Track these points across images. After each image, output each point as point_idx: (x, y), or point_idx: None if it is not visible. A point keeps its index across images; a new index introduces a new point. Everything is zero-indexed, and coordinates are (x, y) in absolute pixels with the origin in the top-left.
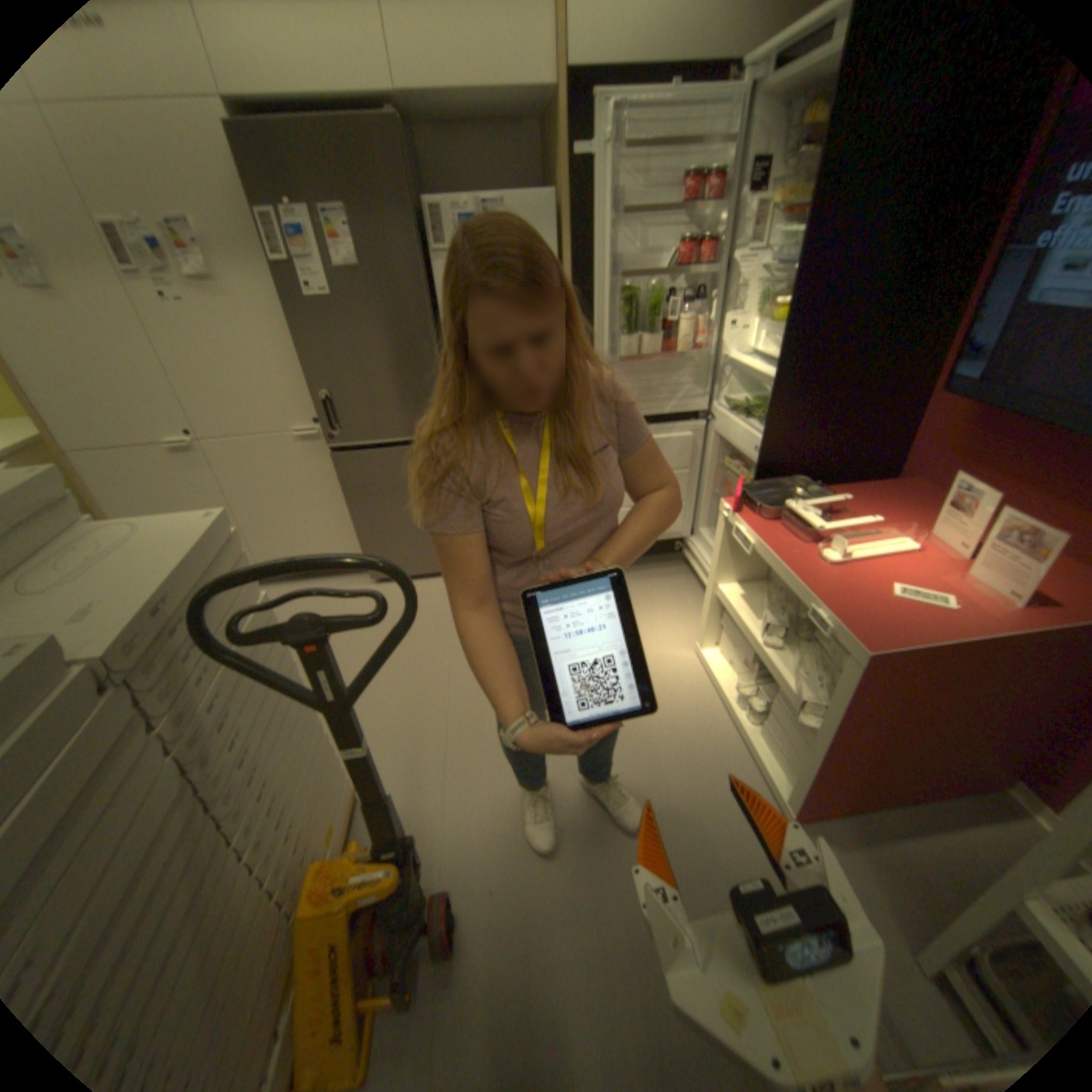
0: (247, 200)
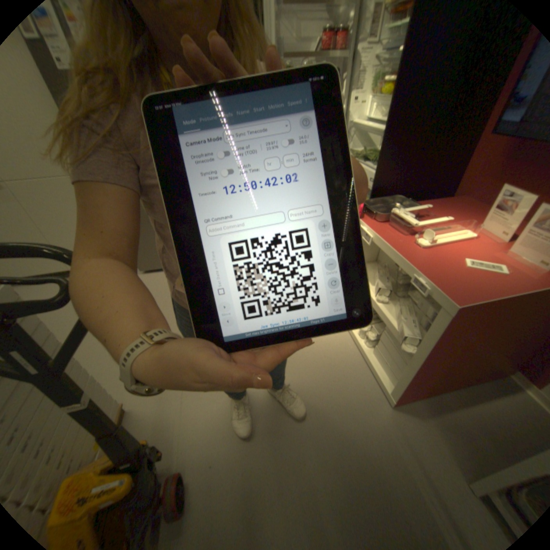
0: None
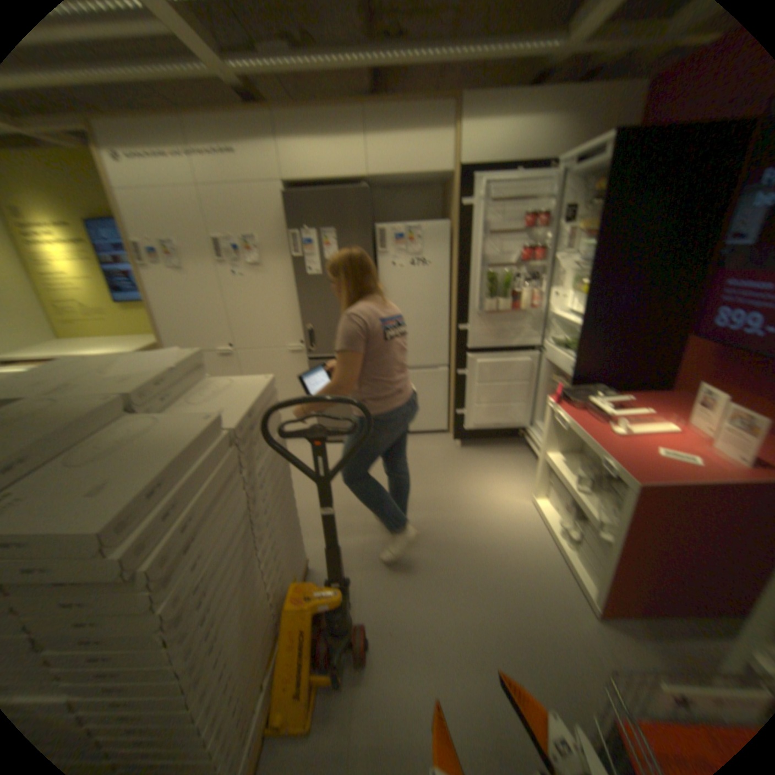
0: (287, 228)
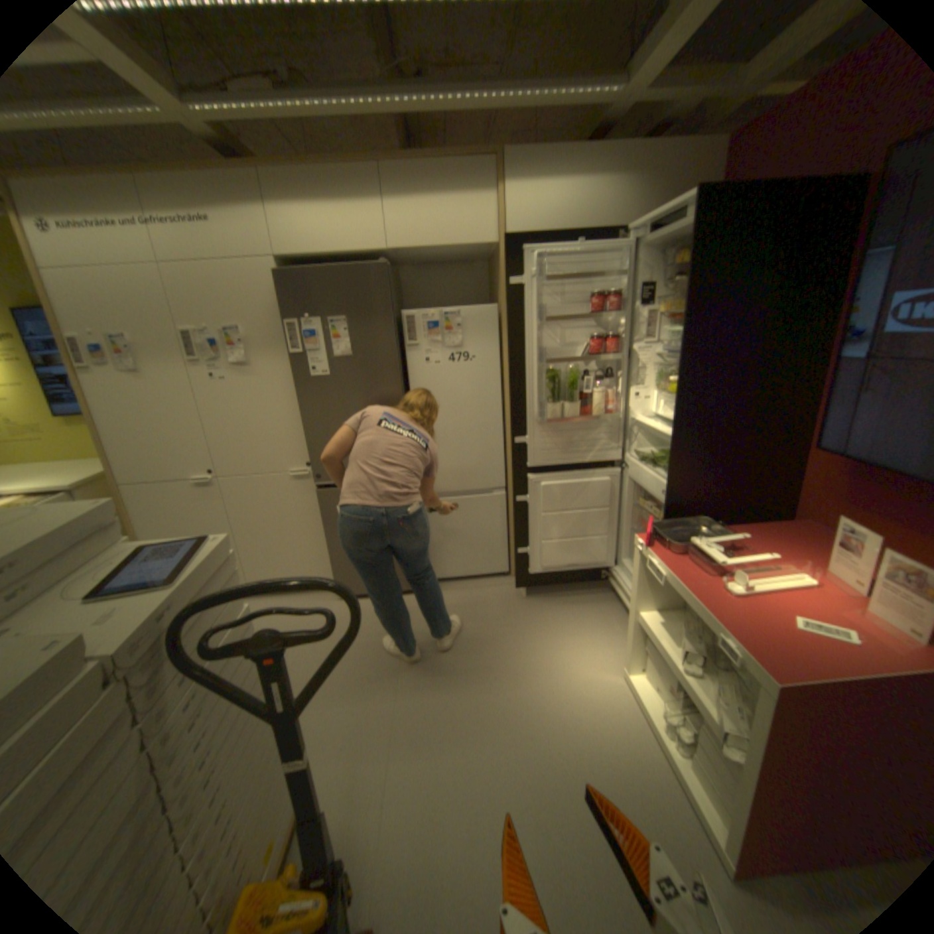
0: (280, 315)
